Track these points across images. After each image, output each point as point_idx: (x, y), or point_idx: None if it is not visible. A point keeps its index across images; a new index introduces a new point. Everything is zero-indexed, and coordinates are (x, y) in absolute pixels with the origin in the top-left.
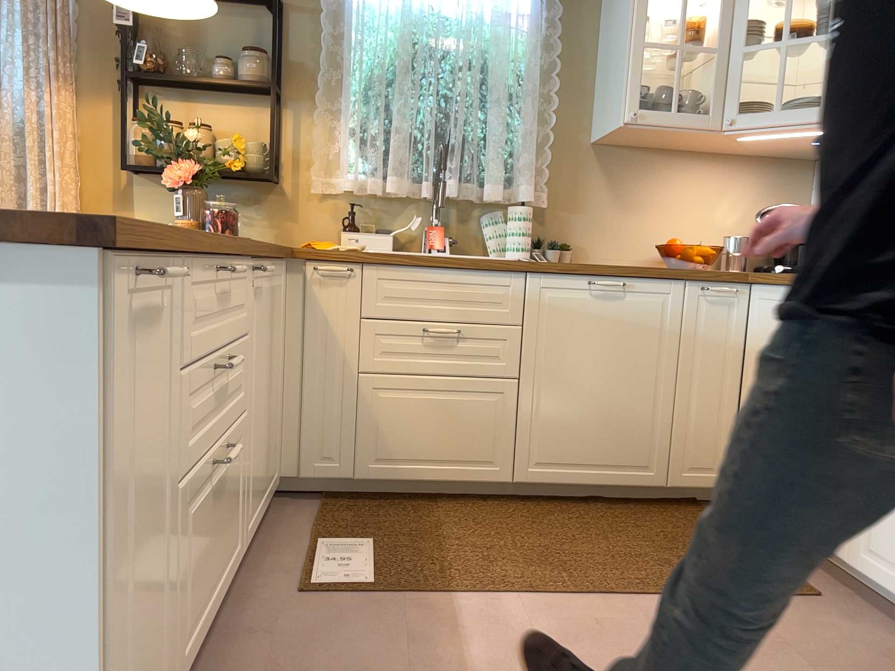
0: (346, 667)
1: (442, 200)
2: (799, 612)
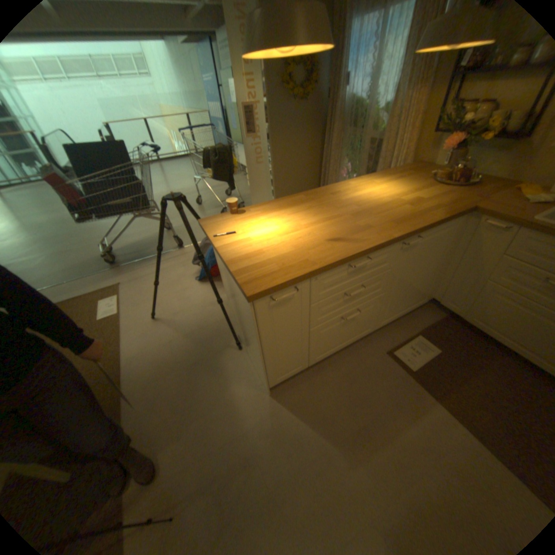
0: (370, 393)
1: None
2: None
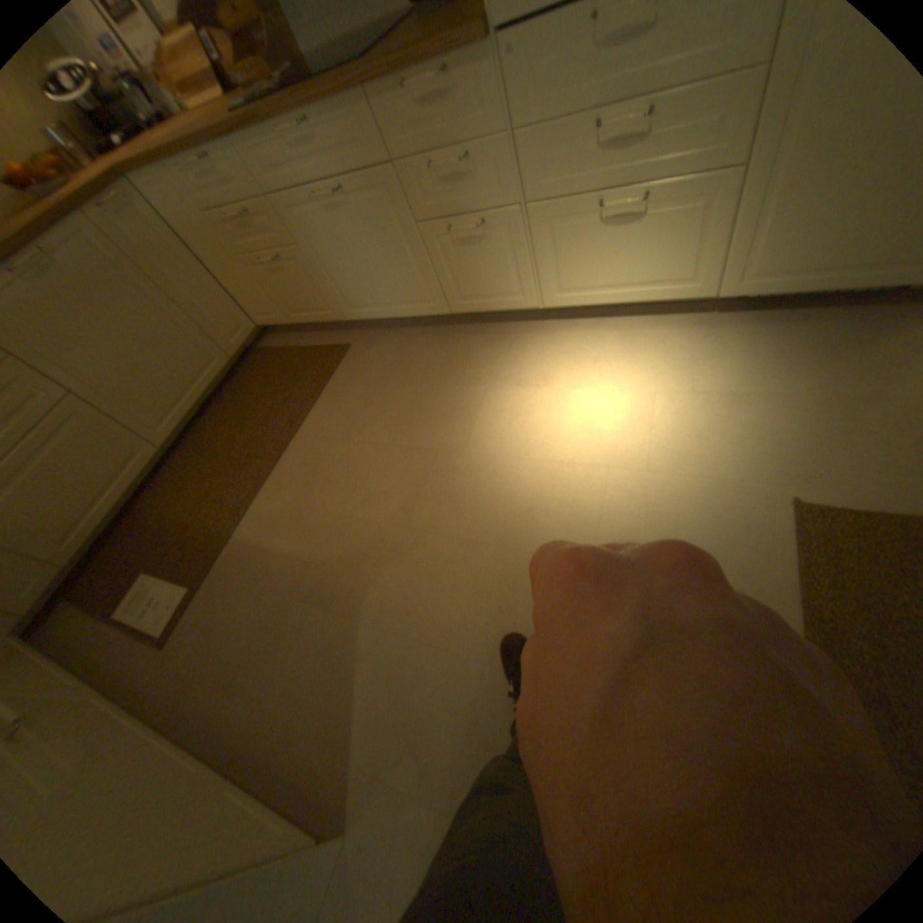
0: (246, 631)
1: None
2: (351, 362)
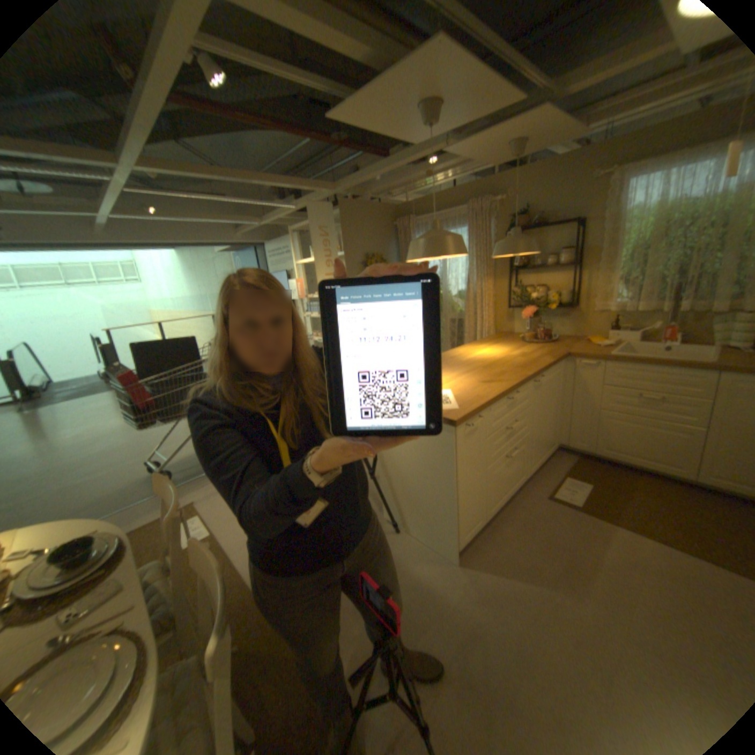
0: (554, 535)
1: (681, 310)
2: None
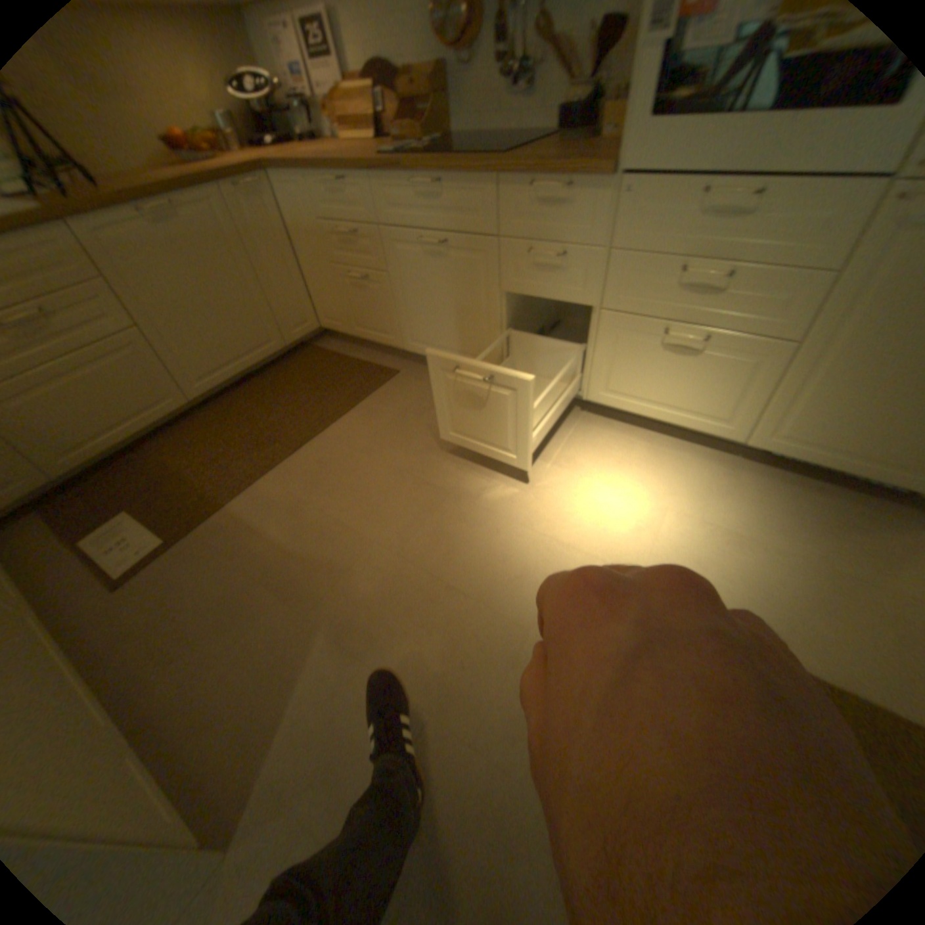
0: (205, 600)
1: None
2: (395, 385)
